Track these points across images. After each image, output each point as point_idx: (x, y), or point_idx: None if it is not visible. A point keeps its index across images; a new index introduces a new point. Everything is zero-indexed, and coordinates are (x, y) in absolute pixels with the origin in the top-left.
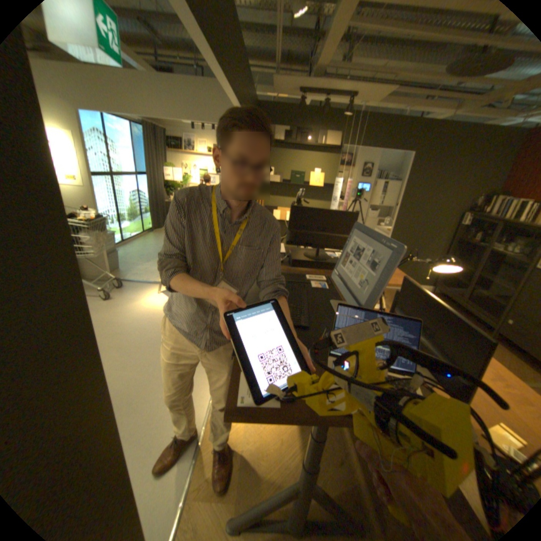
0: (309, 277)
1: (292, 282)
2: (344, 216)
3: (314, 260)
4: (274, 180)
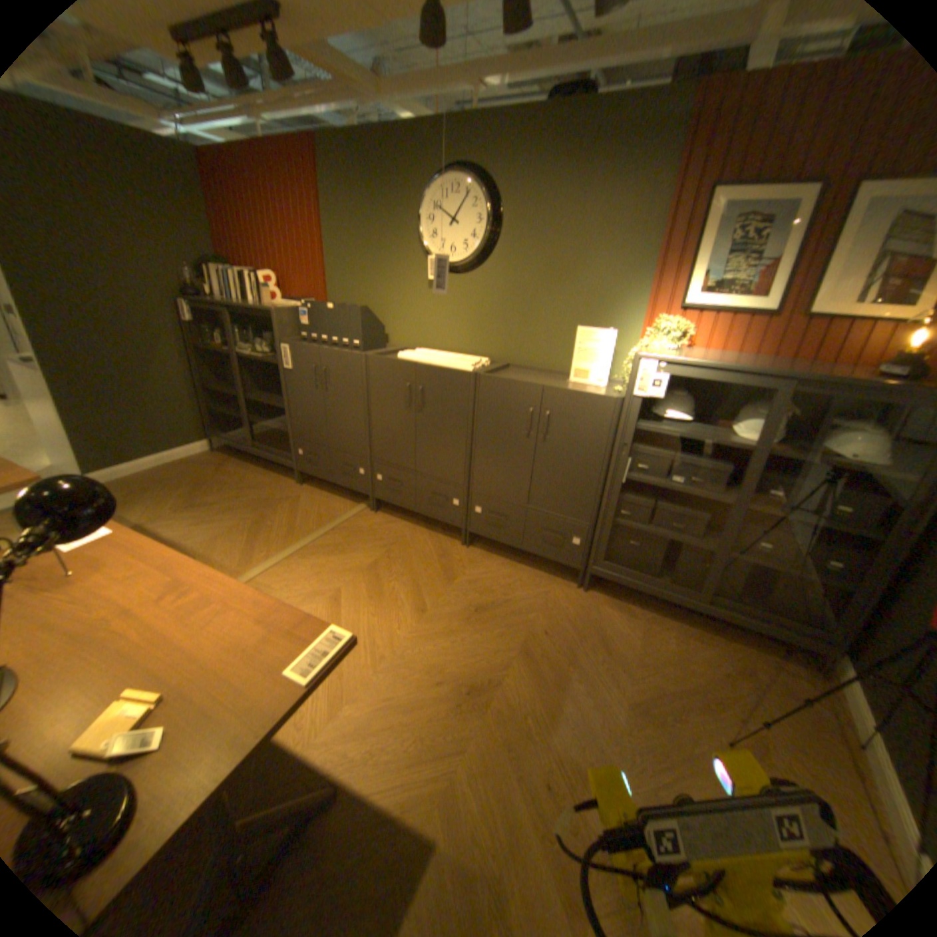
0: None
1: None
2: None
3: None
4: None
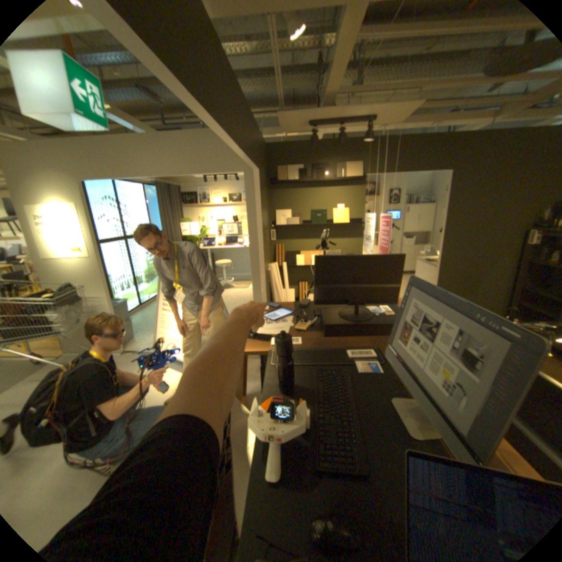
0: (352, 354)
1: (329, 365)
2: (385, 259)
3: (353, 321)
4: (292, 222)
